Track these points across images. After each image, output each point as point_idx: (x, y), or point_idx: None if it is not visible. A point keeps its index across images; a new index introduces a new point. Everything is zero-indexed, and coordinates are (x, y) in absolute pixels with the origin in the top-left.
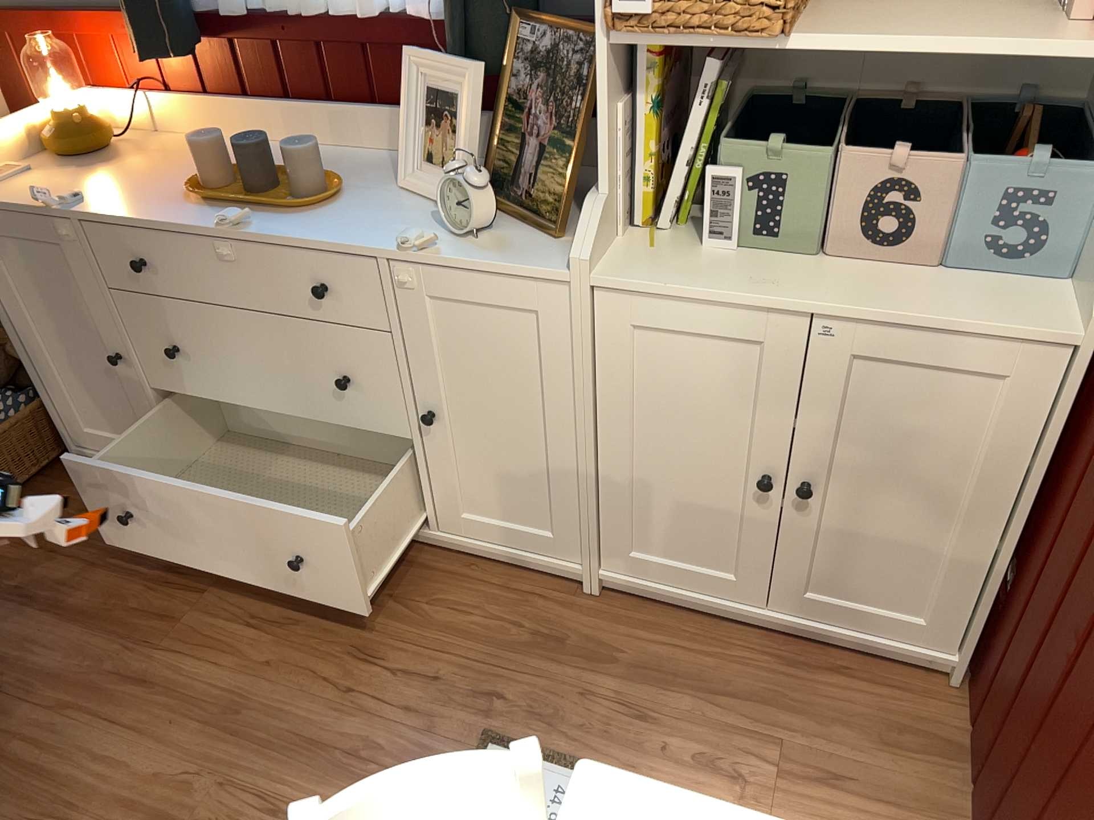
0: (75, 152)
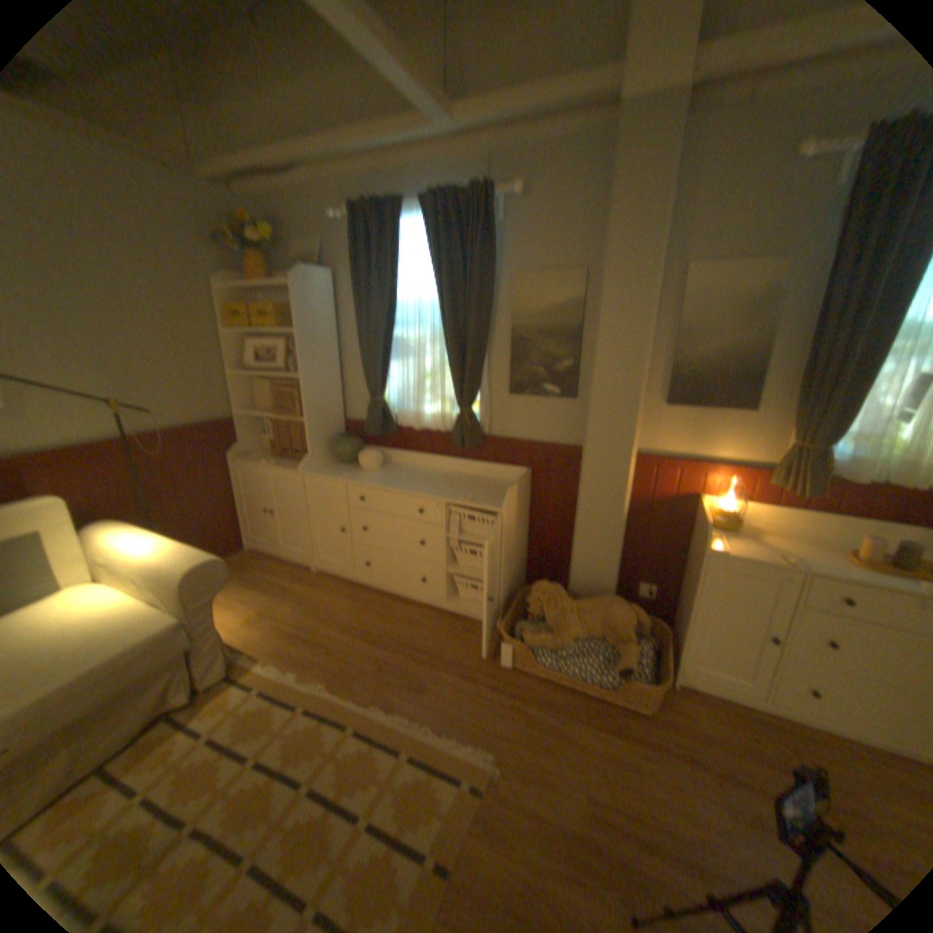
0: (734, 528)
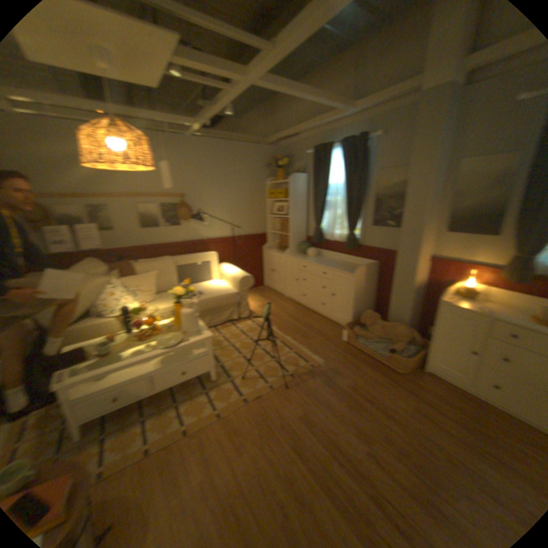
0: (468, 296)
